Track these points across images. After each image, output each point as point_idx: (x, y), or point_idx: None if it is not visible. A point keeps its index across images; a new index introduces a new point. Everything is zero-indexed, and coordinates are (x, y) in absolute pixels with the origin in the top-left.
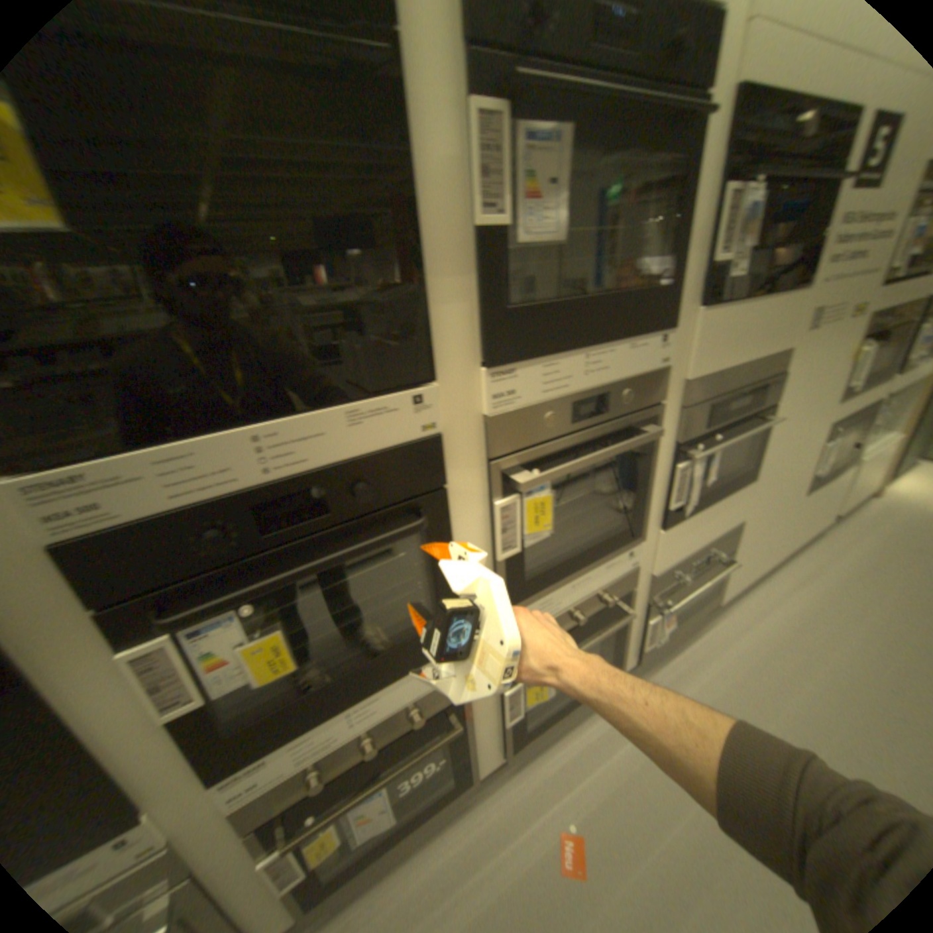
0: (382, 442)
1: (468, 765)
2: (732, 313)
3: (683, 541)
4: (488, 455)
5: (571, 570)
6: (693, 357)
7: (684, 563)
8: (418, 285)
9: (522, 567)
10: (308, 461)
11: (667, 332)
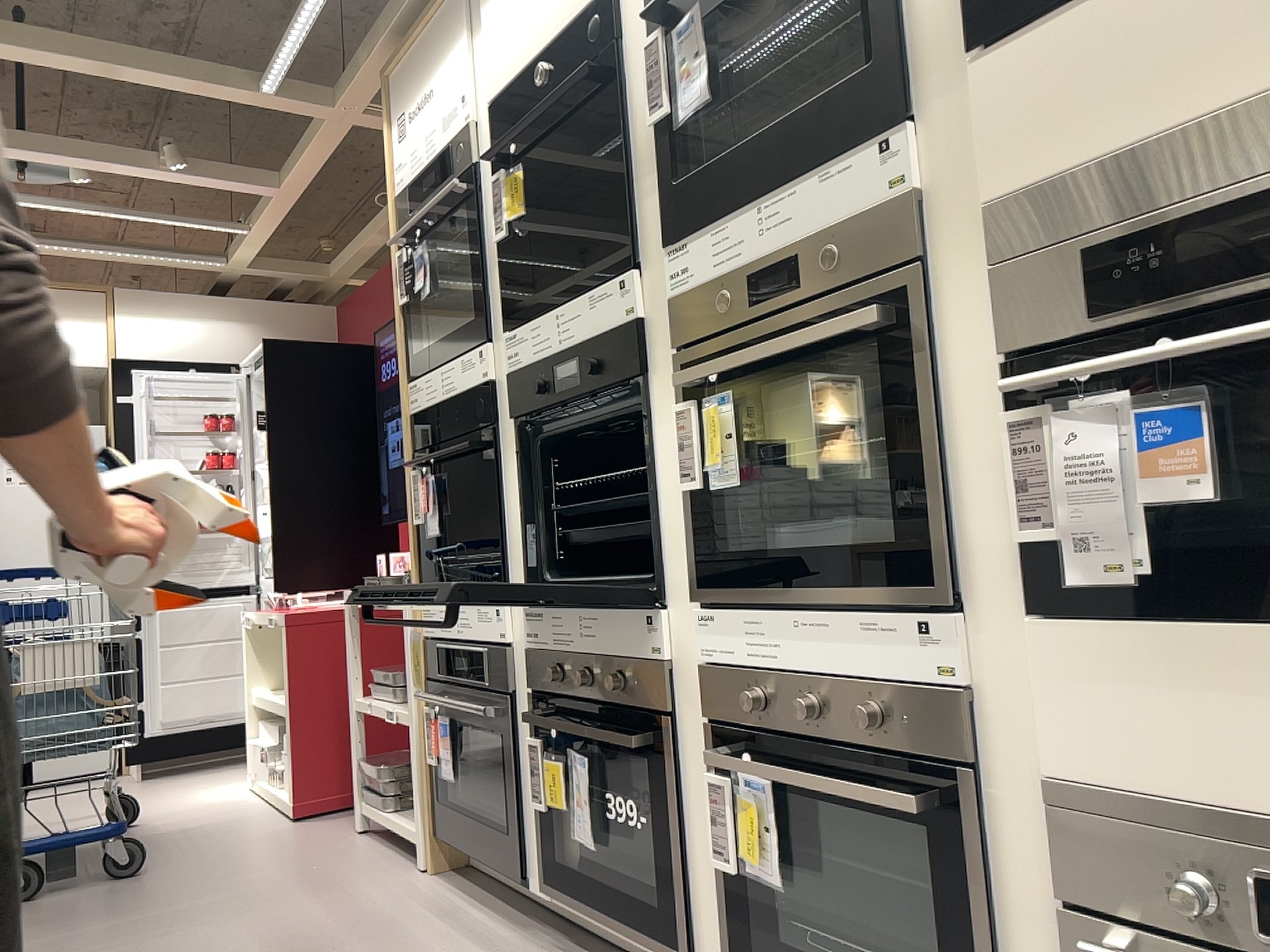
0: (602, 323)
1: (693, 915)
2: (1064, 27)
3: (1148, 702)
4: (675, 345)
5: (786, 578)
6: (974, 154)
7: (1188, 814)
8: (627, 191)
9: (715, 525)
10: (572, 337)
11: (883, 133)
